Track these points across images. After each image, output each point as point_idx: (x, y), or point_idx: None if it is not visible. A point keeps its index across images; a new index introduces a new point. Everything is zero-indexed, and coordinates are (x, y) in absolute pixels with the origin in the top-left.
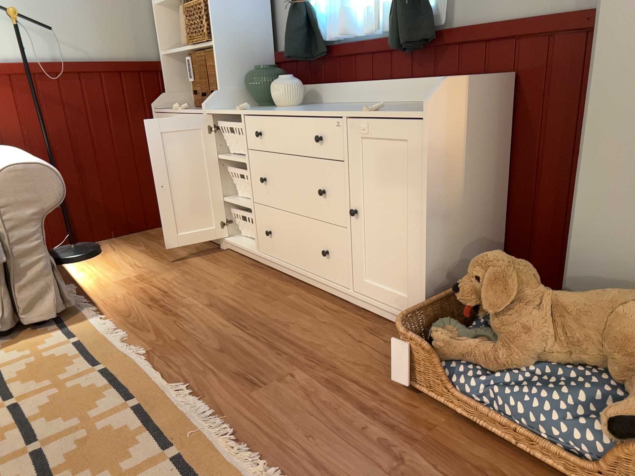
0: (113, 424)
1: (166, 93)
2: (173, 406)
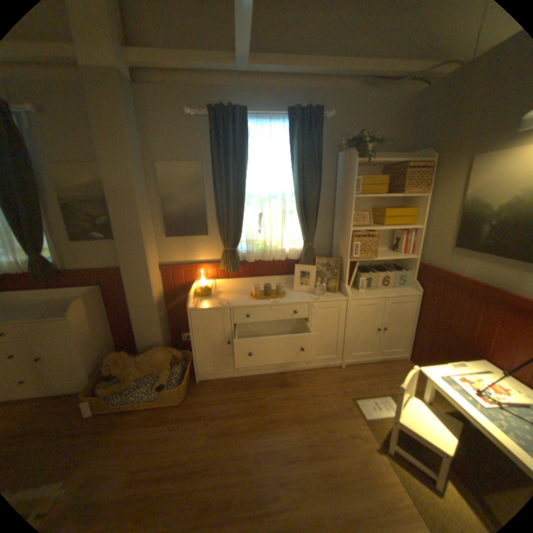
0: None
1: None
2: None
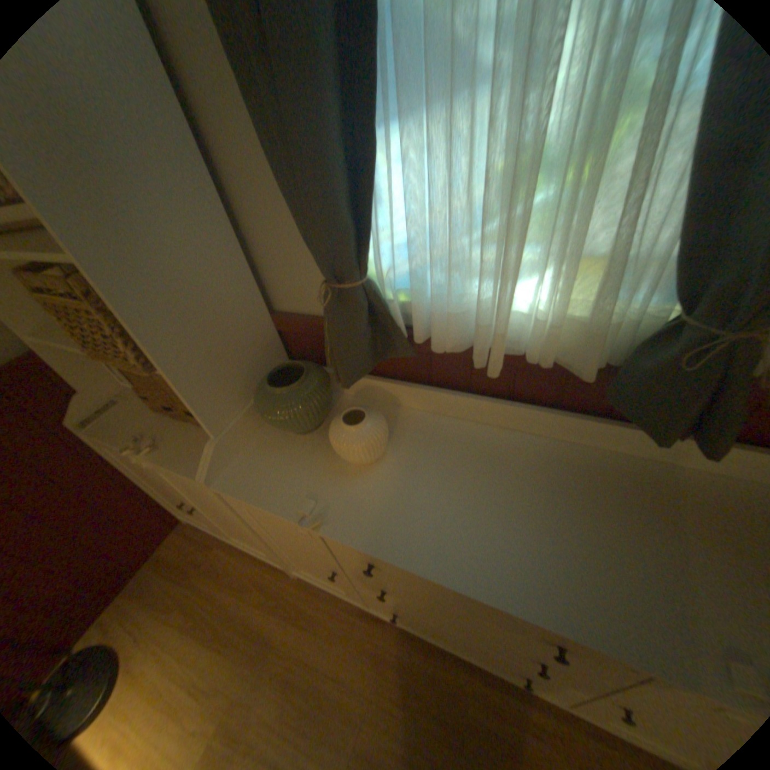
0: None
1: (77, 388)
2: None
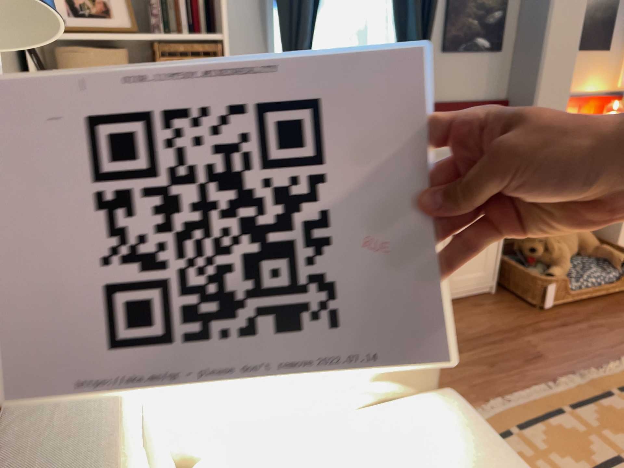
0: (593, 420)
1: None
2: (569, 391)
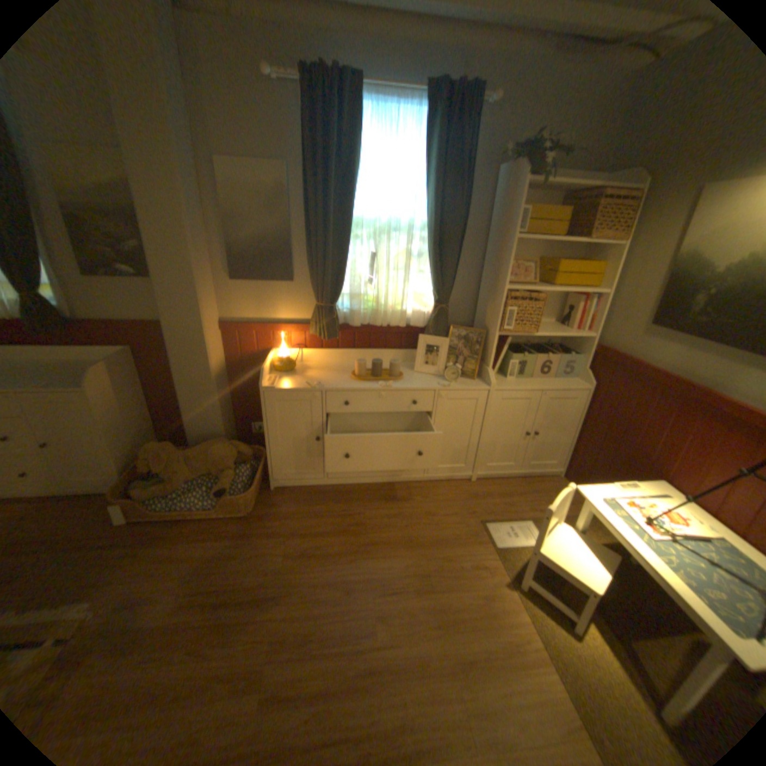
0: None
1: None
2: None
